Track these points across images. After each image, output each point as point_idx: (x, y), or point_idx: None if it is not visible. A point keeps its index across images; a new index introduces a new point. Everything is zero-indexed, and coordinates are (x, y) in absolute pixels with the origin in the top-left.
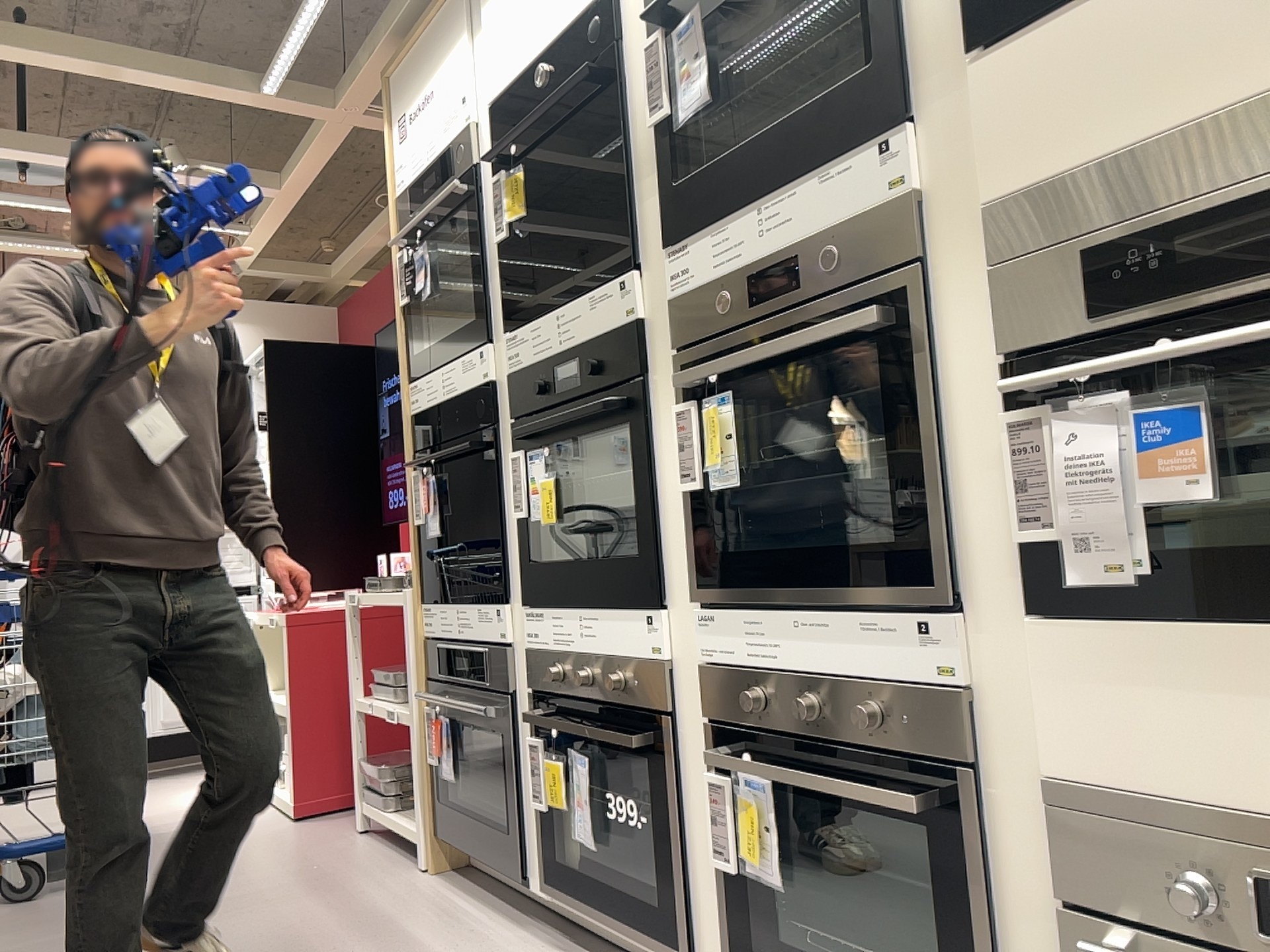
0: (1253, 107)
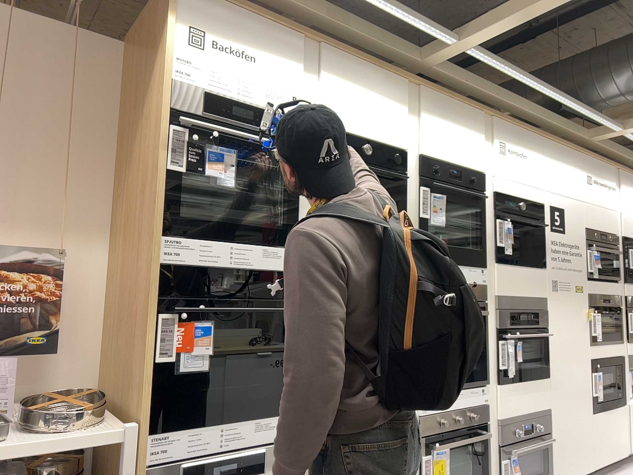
0: (520, 296)
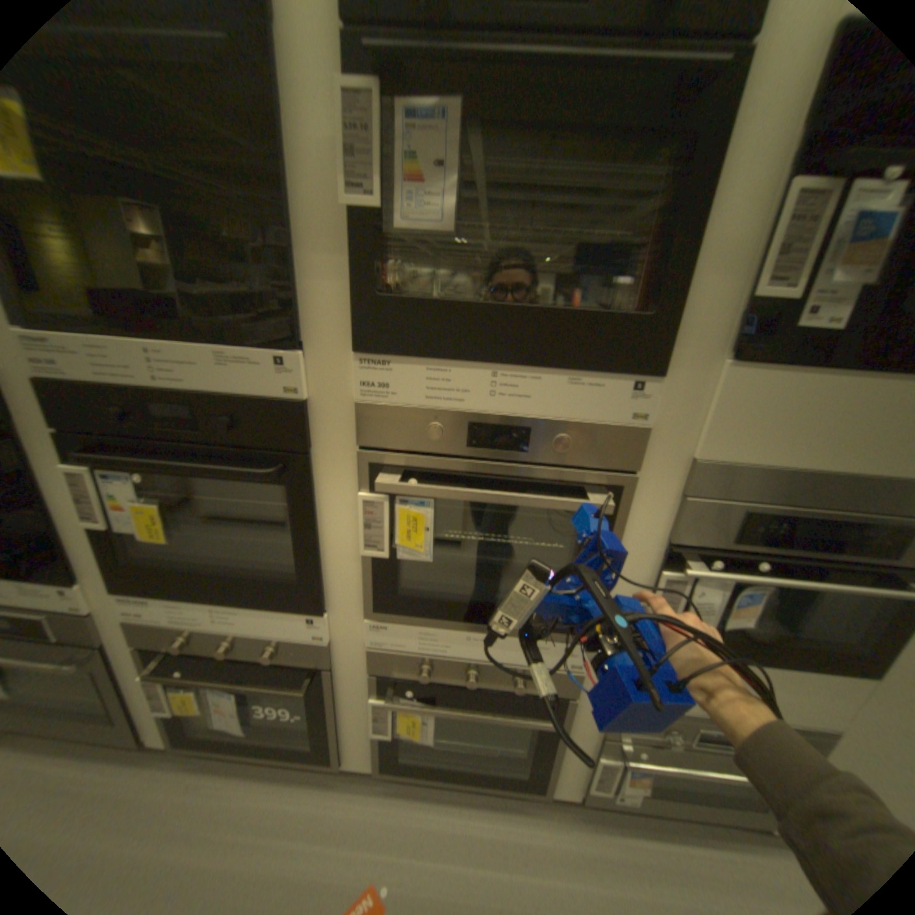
0: (852, 469)
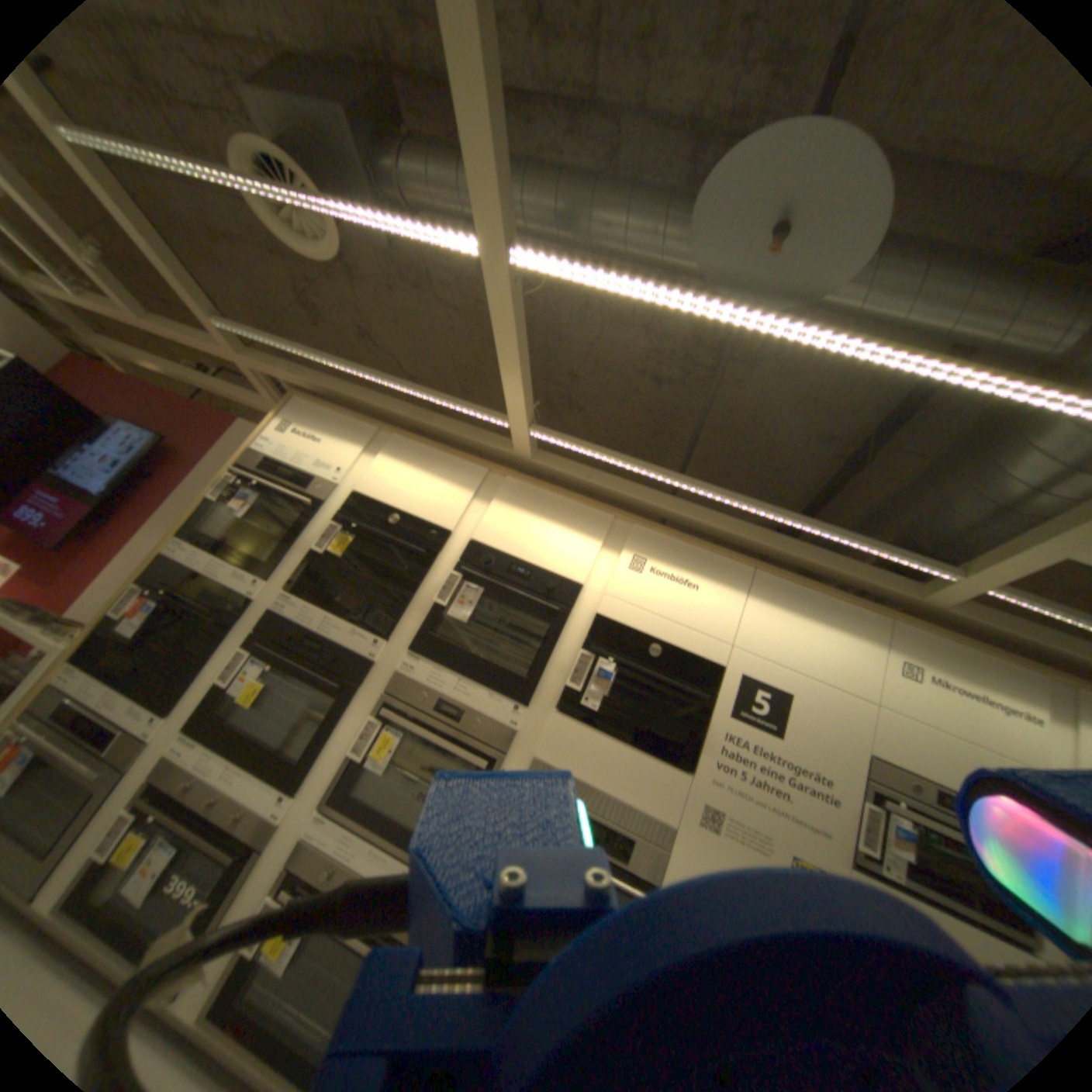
0: (606, 794)
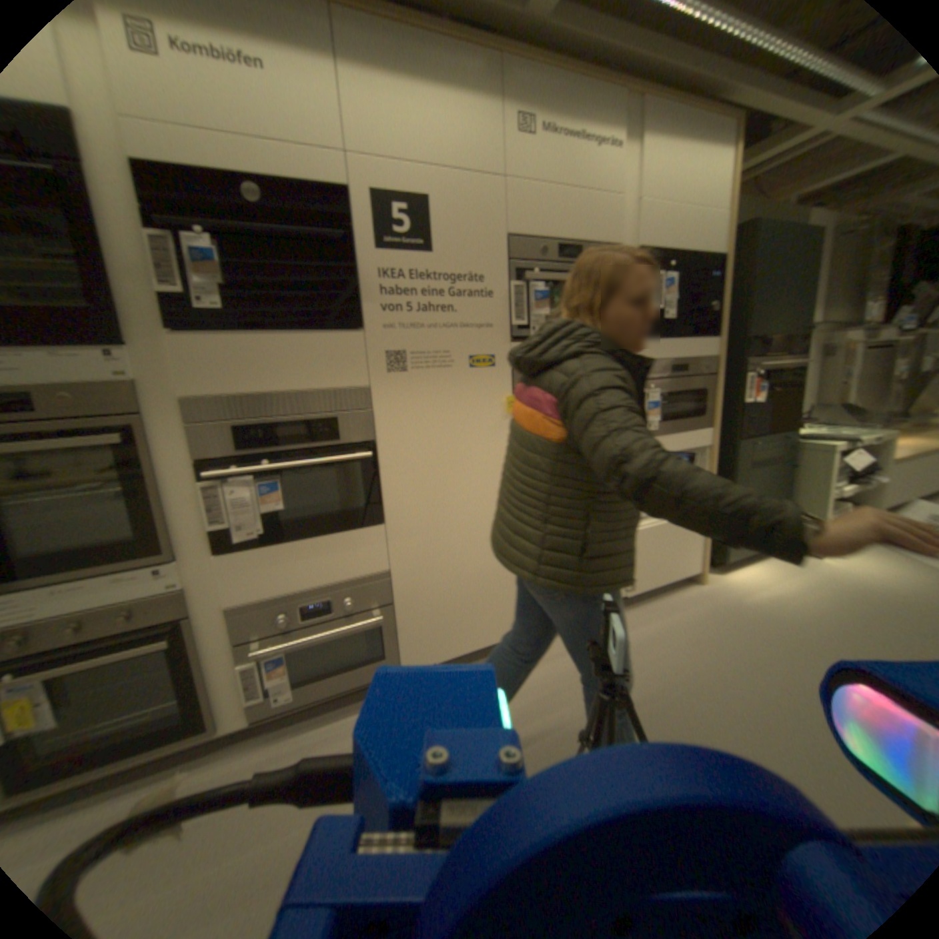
0: (284, 391)
